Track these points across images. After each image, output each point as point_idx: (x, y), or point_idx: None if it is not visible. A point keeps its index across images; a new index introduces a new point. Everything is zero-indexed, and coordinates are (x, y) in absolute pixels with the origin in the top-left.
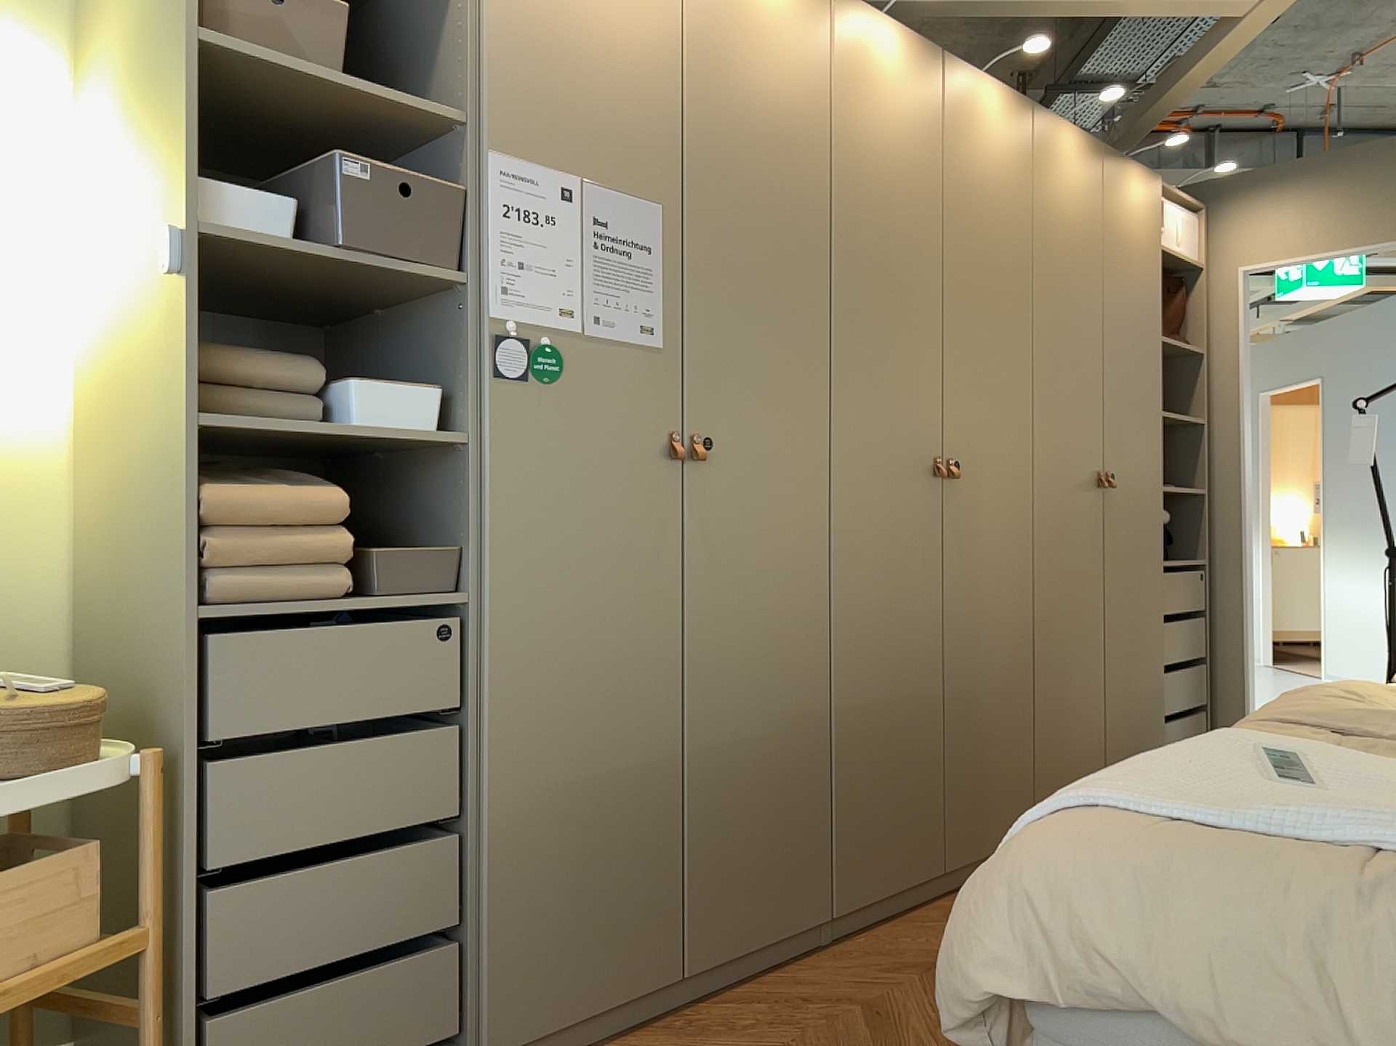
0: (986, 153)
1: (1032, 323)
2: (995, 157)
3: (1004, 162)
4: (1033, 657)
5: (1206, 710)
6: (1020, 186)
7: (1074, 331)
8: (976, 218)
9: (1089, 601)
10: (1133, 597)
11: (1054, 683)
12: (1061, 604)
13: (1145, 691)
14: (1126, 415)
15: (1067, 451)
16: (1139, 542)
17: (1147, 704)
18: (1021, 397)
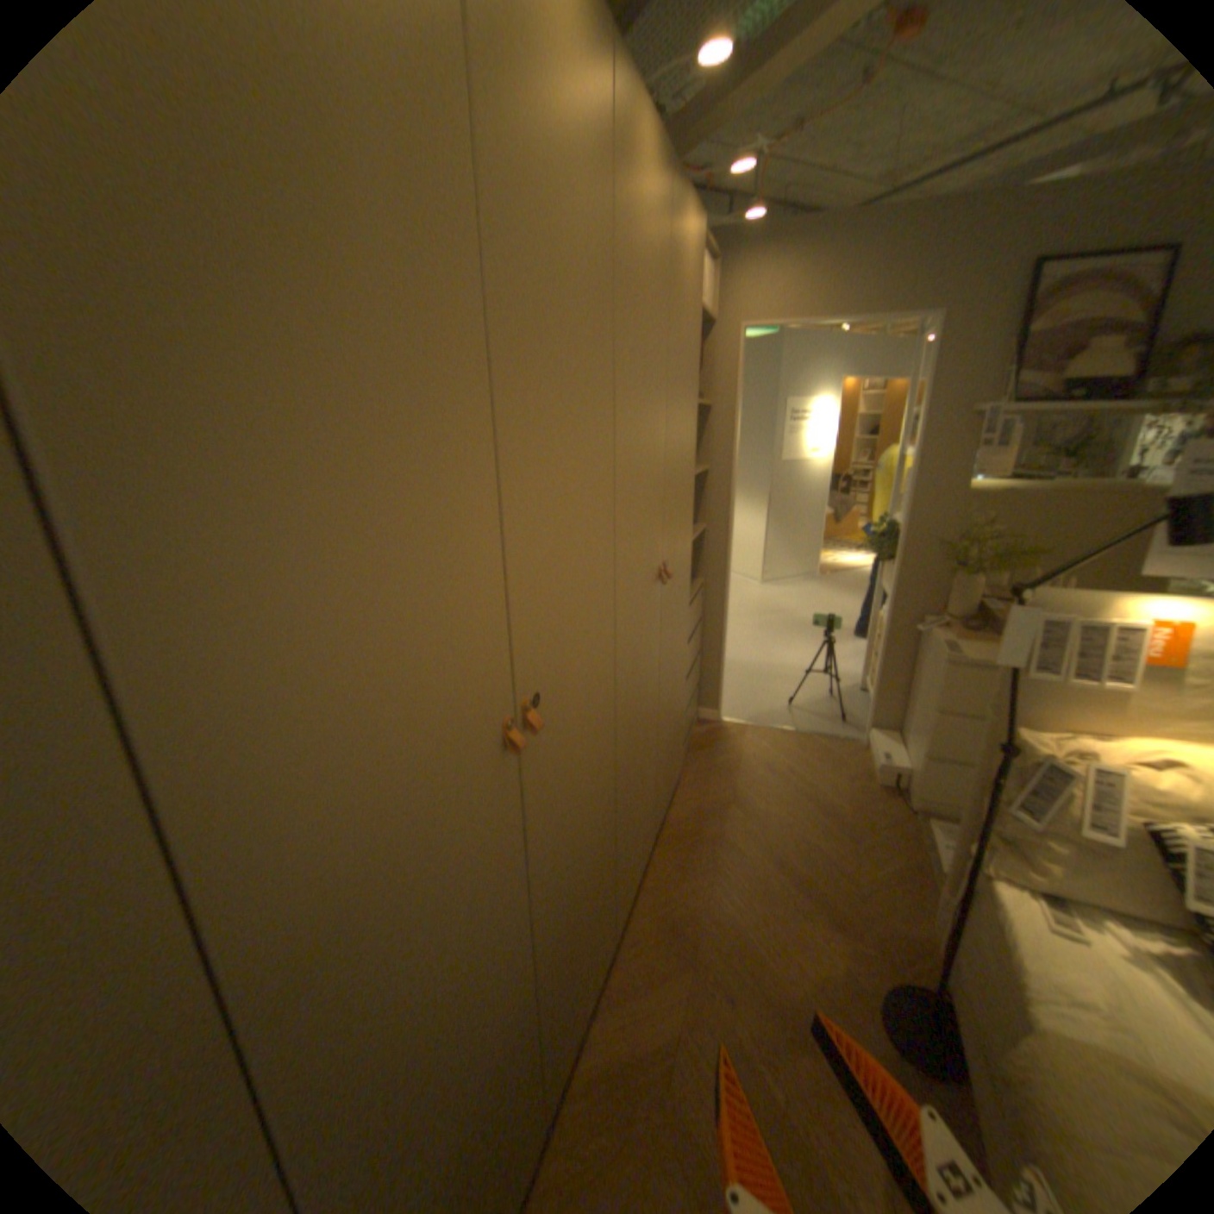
0: (551, 111)
1: (613, 432)
2: (565, 127)
3: (577, 142)
4: (614, 811)
5: (696, 687)
6: (599, 200)
7: (646, 425)
8: (542, 256)
9: (650, 702)
10: (673, 661)
11: (628, 808)
12: (633, 732)
13: (676, 724)
14: (675, 499)
15: (639, 572)
16: (677, 610)
17: (676, 733)
18: (603, 542)
